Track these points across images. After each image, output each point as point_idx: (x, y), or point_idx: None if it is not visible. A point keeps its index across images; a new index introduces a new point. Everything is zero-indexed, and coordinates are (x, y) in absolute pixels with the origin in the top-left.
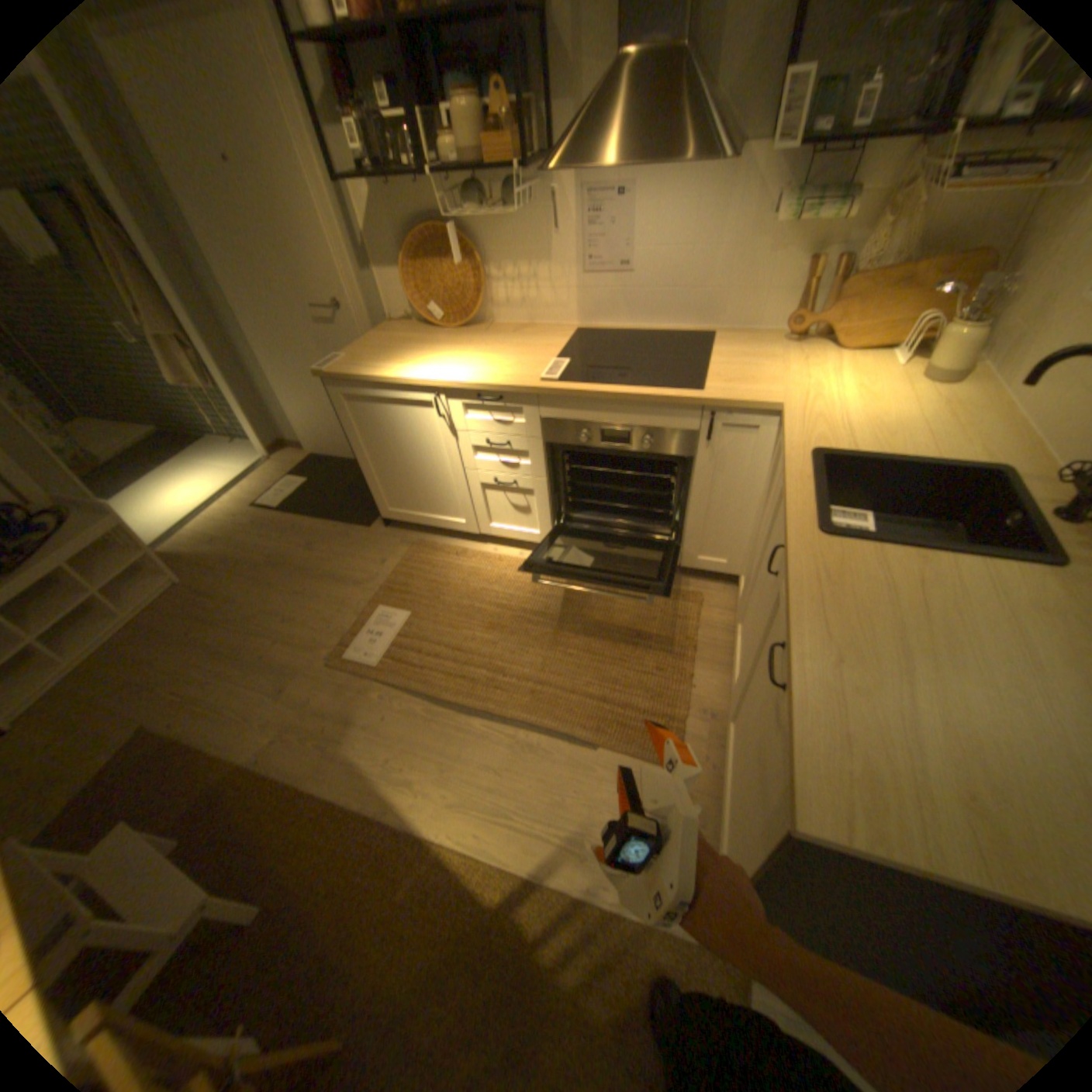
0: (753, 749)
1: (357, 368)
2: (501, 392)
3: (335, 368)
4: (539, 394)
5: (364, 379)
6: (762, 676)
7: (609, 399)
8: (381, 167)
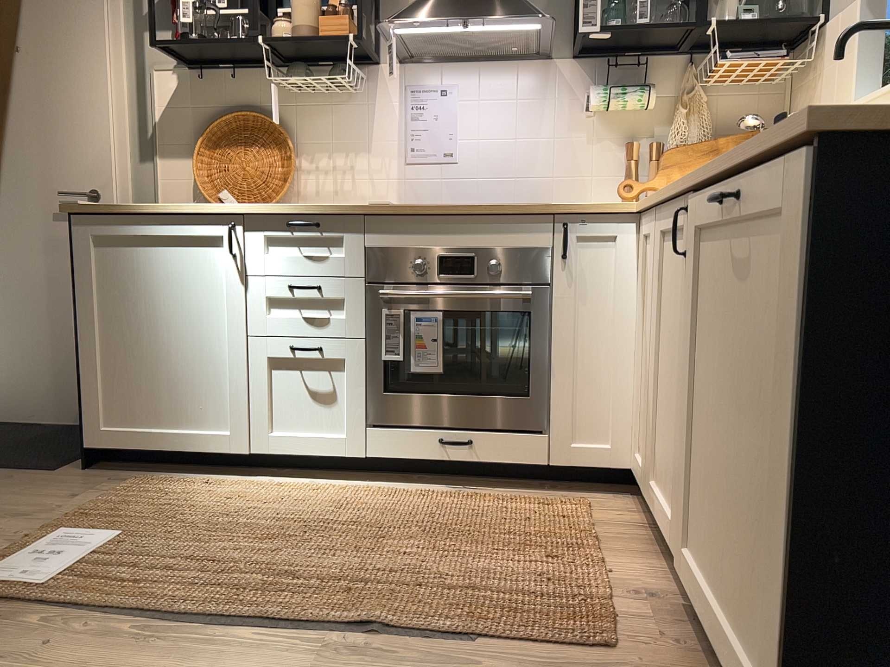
0: (739, 423)
1: (127, 206)
2: (319, 215)
3: (95, 205)
4: (367, 213)
5: (136, 210)
6: (715, 351)
7: (452, 213)
8: (200, 63)
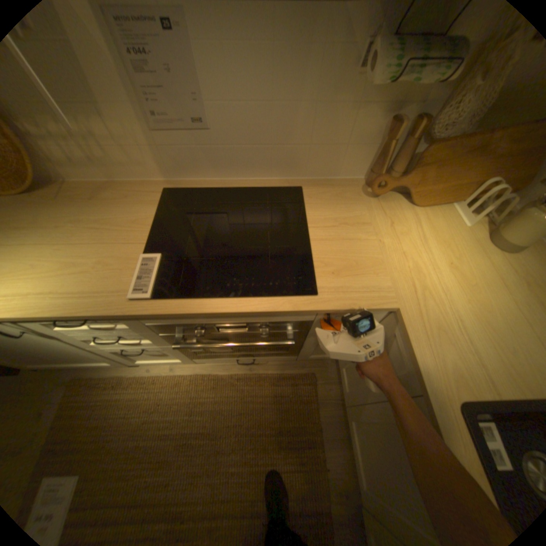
0: None
1: None
2: (82, 318)
3: None
4: (132, 317)
5: None
6: None
7: (219, 314)
8: None
